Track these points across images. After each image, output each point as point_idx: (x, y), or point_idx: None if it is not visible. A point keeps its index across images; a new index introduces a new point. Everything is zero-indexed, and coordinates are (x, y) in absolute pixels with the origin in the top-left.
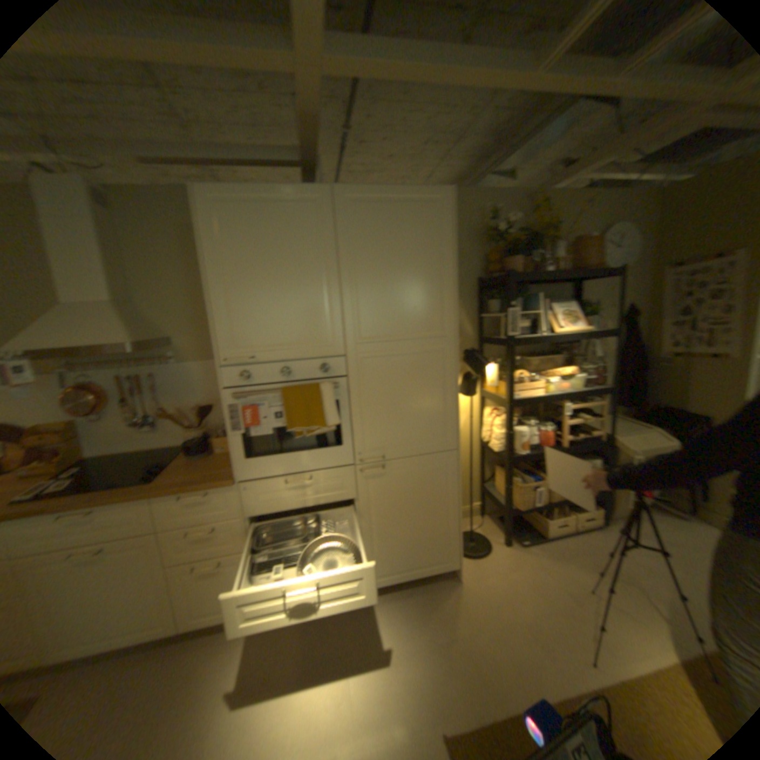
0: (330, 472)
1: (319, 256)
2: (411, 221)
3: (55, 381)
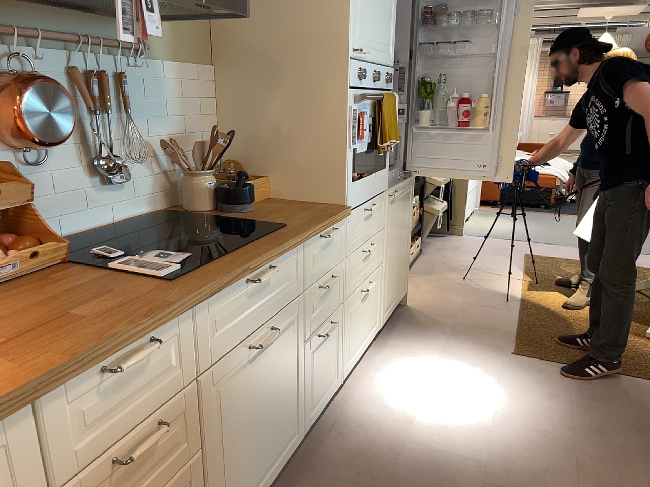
0: (379, 199)
1: None
2: None
3: None
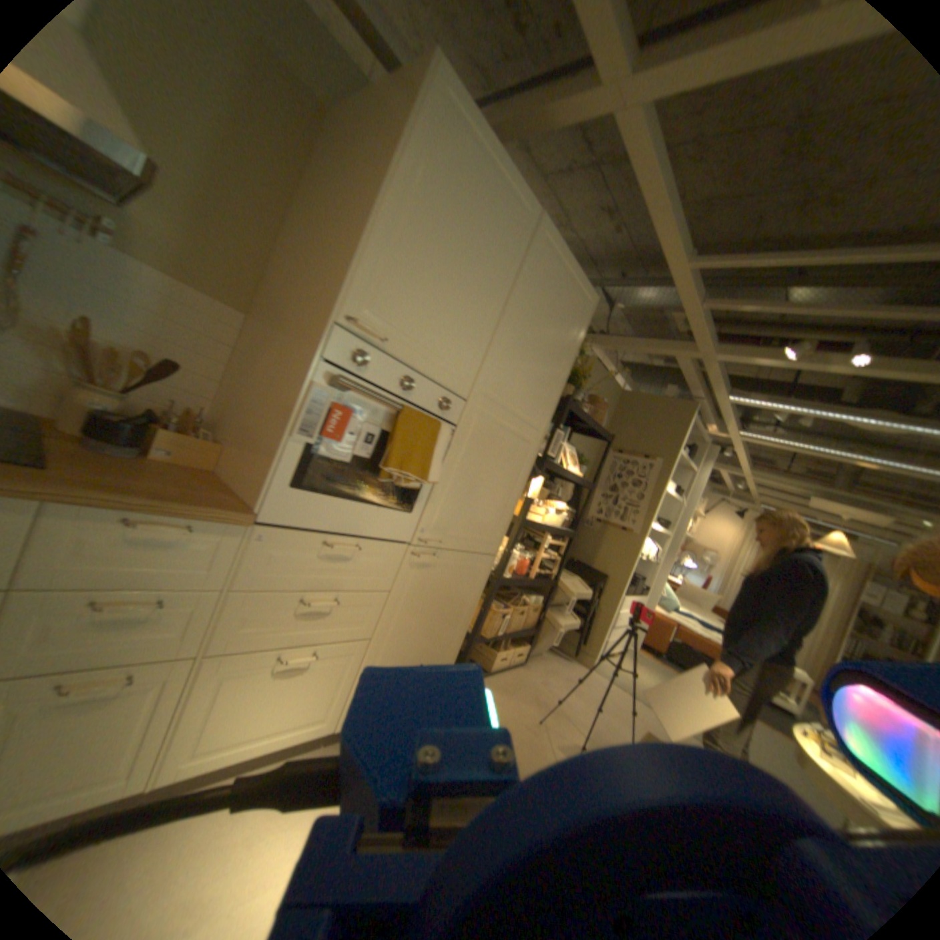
0: (380, 547)
1: (501, 273)
2: (568, 304)
3: None
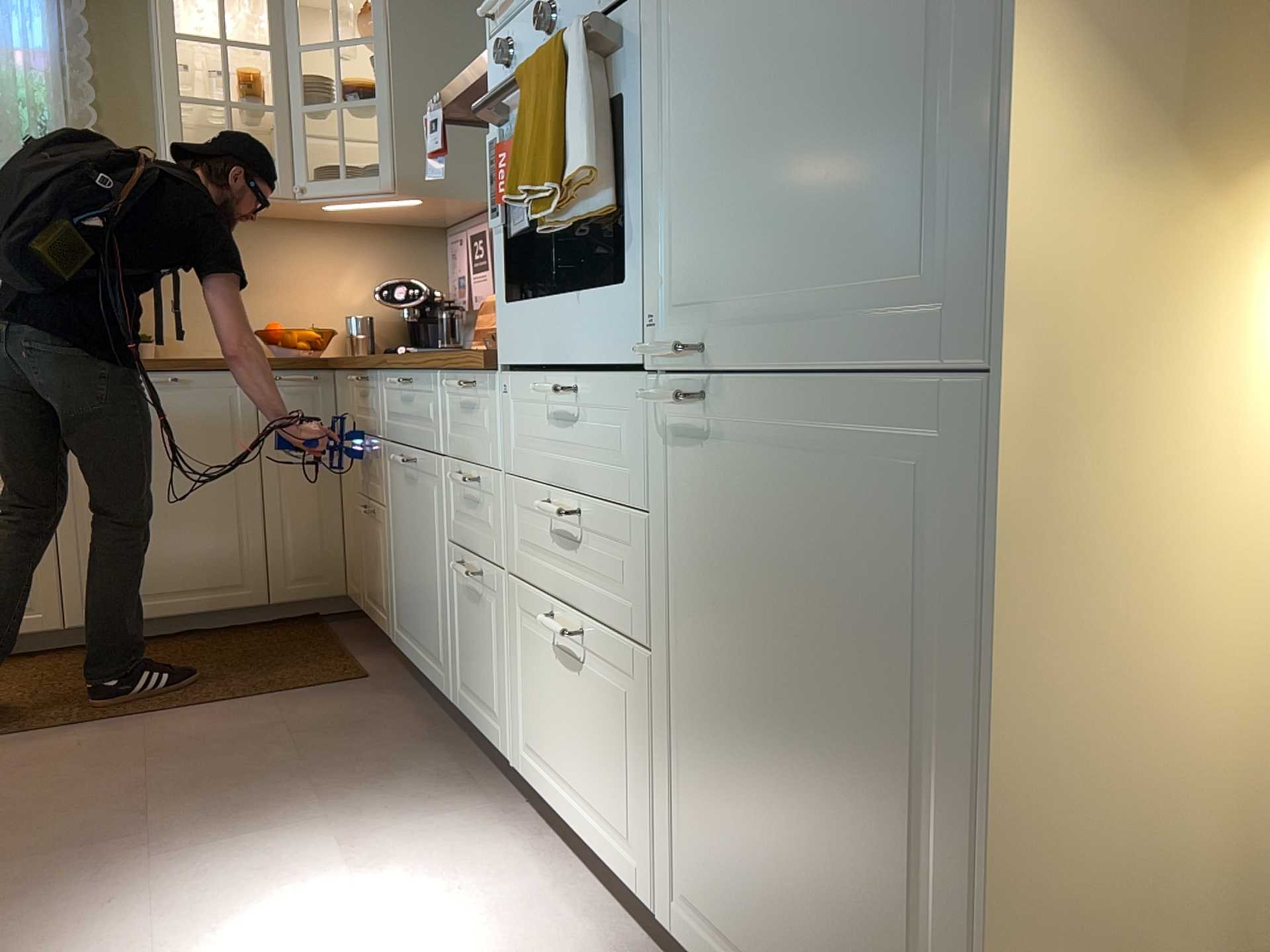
0: (610, 387)
1: None
2: None
3: None
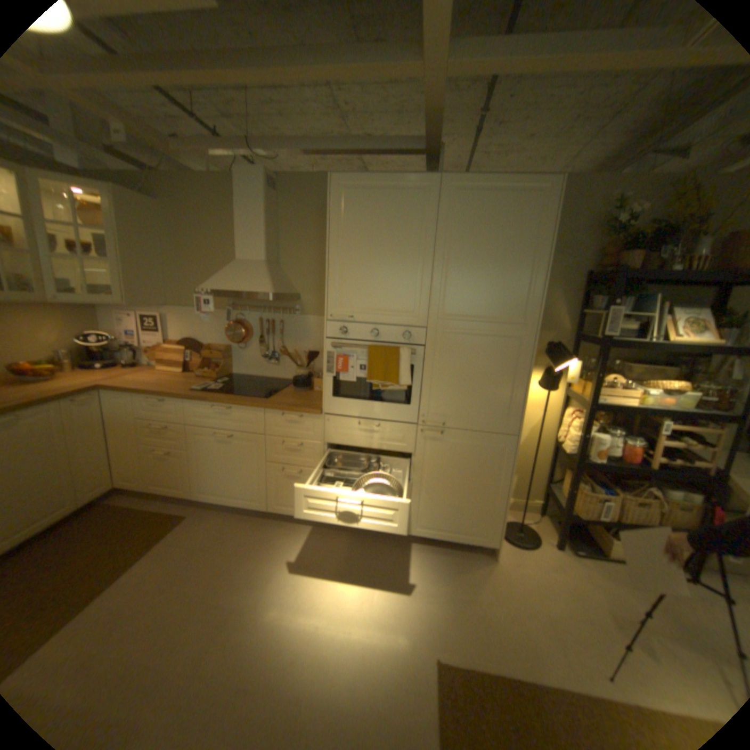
0: (395, 425)
1: (417, 238)
2: (510, 209)
3: (223, 316)
